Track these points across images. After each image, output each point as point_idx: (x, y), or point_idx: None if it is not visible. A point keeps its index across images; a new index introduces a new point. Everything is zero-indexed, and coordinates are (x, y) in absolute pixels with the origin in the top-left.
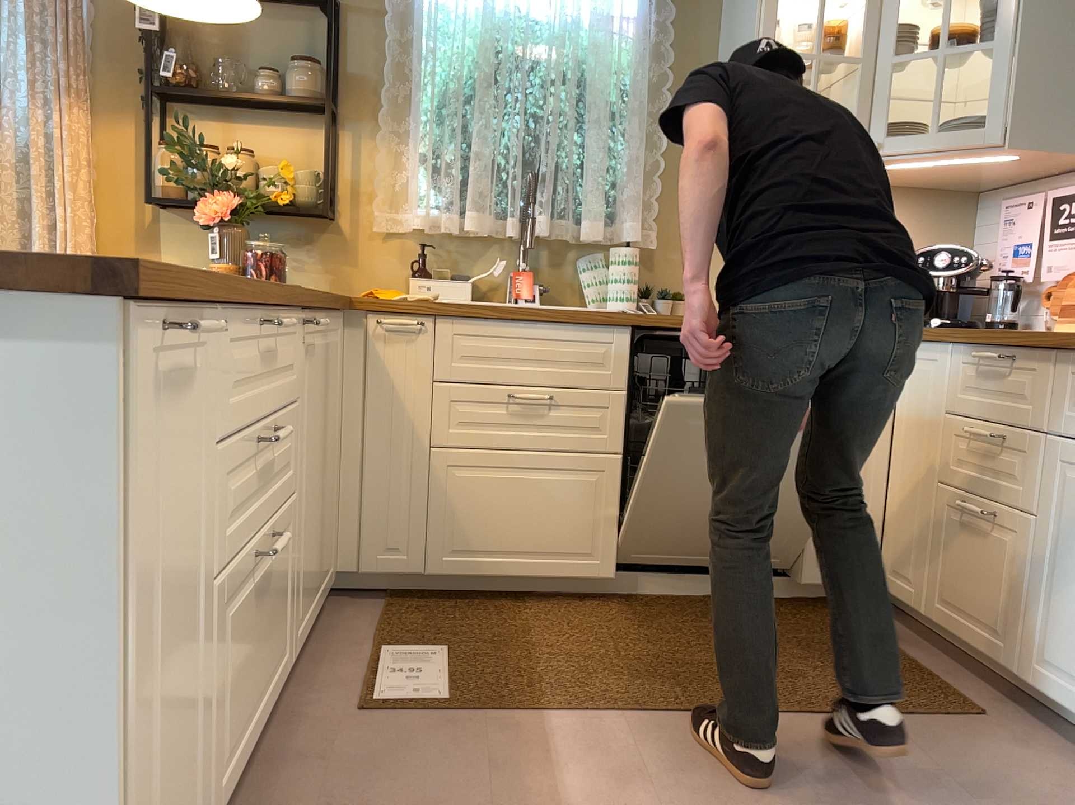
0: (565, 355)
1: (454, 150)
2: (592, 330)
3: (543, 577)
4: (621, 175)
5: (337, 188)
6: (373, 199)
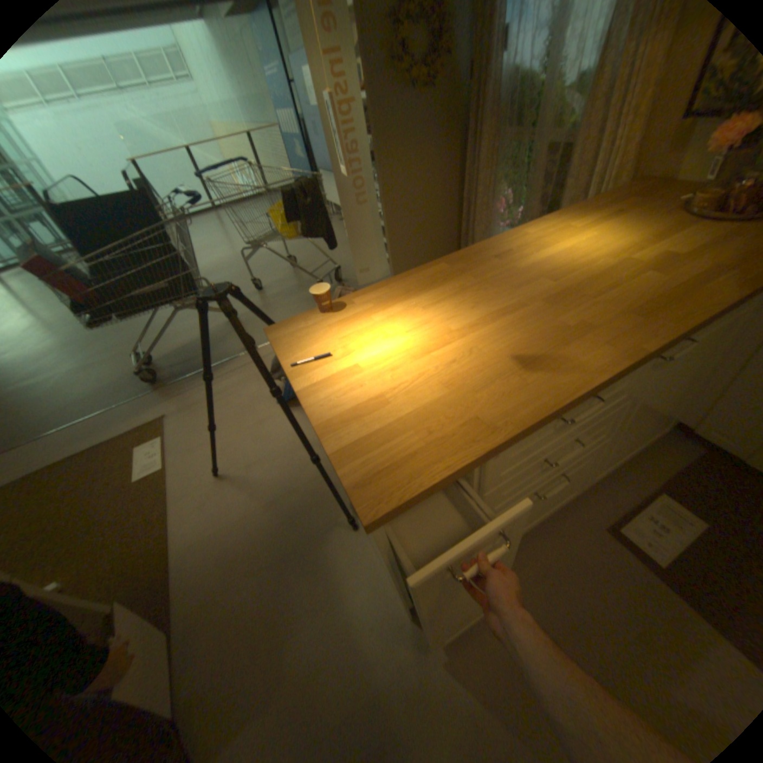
0: None
1: None
2: None
3: None
4: None
5: None
6: None
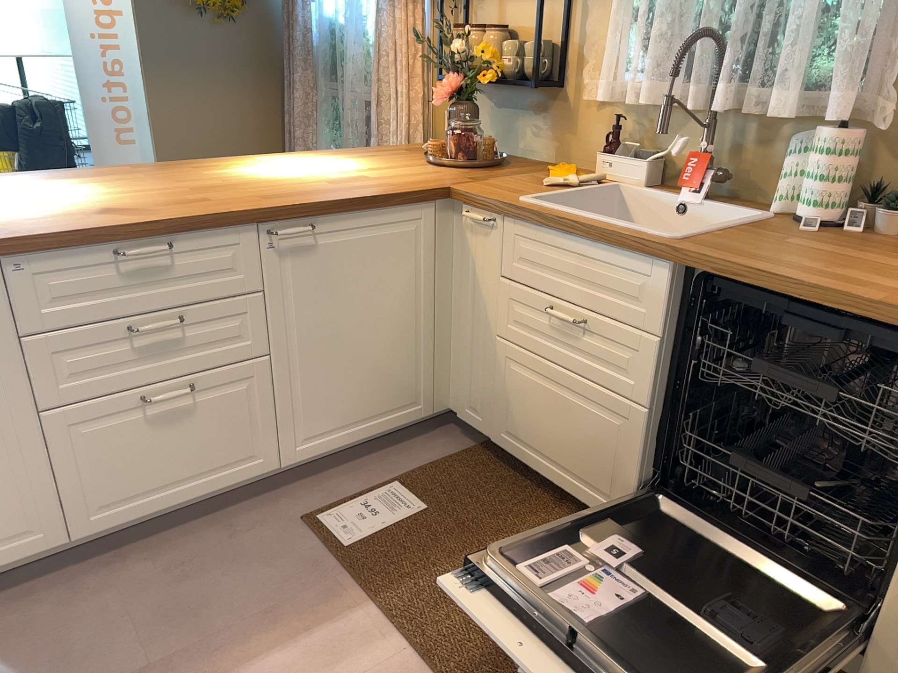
0: (601, 279)
1: (644, 8)
2: (629, 257)
3: (569, 492)
4: (841, 21)
5: (563, 56)
6: (590, 65)
